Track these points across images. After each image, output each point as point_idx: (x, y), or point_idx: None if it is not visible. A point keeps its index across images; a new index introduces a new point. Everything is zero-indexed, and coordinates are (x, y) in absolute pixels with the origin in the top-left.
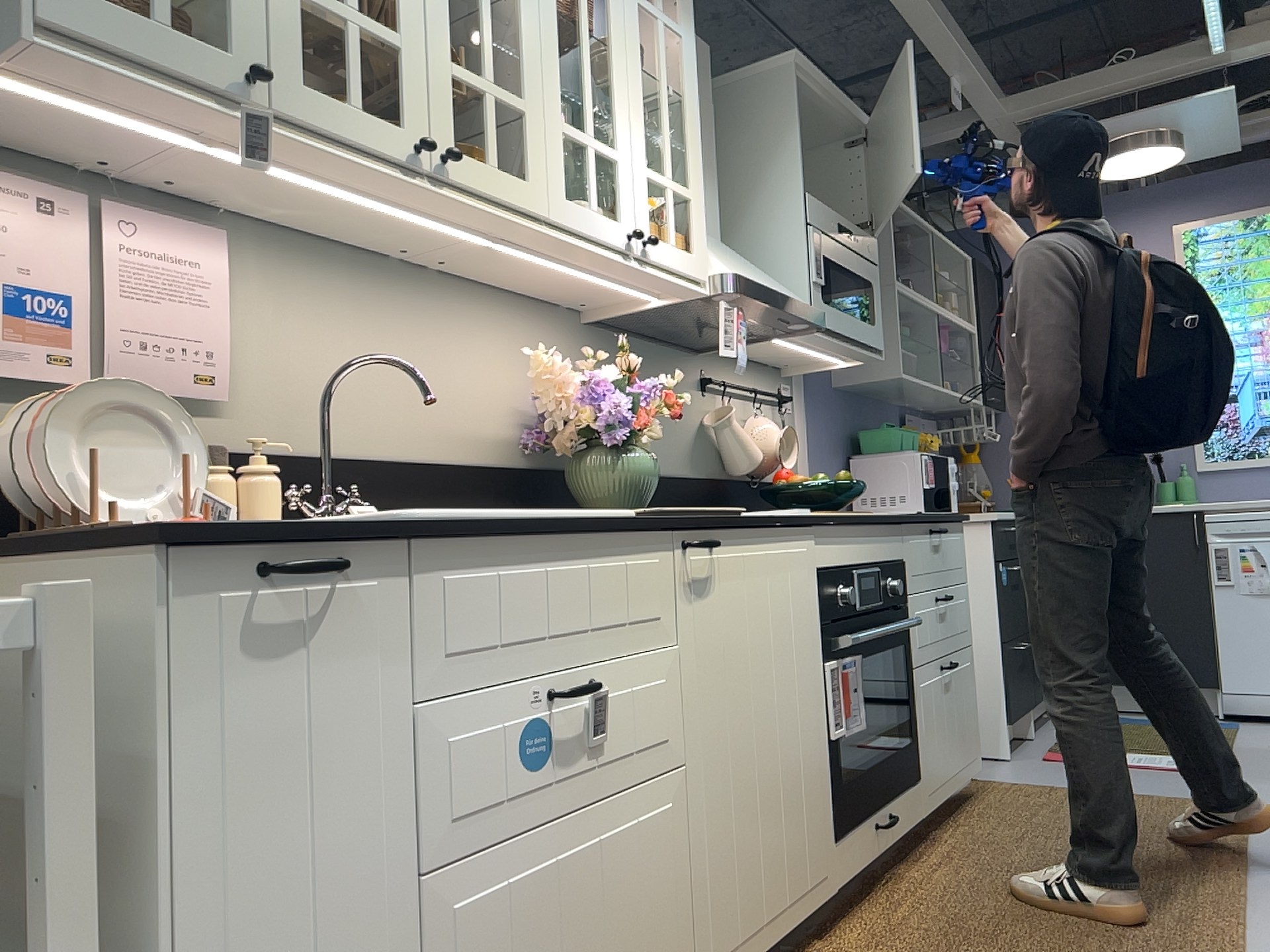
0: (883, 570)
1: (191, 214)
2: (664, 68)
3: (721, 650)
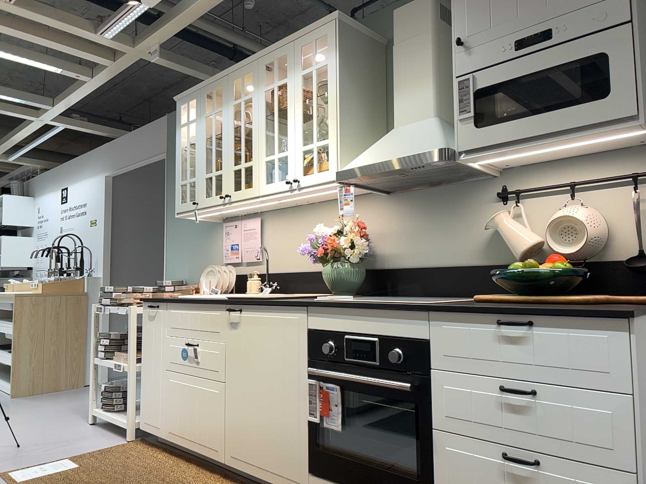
0: (389, 342)
1: (258, 215)
2: (313, 92)
3: (241, 349)
